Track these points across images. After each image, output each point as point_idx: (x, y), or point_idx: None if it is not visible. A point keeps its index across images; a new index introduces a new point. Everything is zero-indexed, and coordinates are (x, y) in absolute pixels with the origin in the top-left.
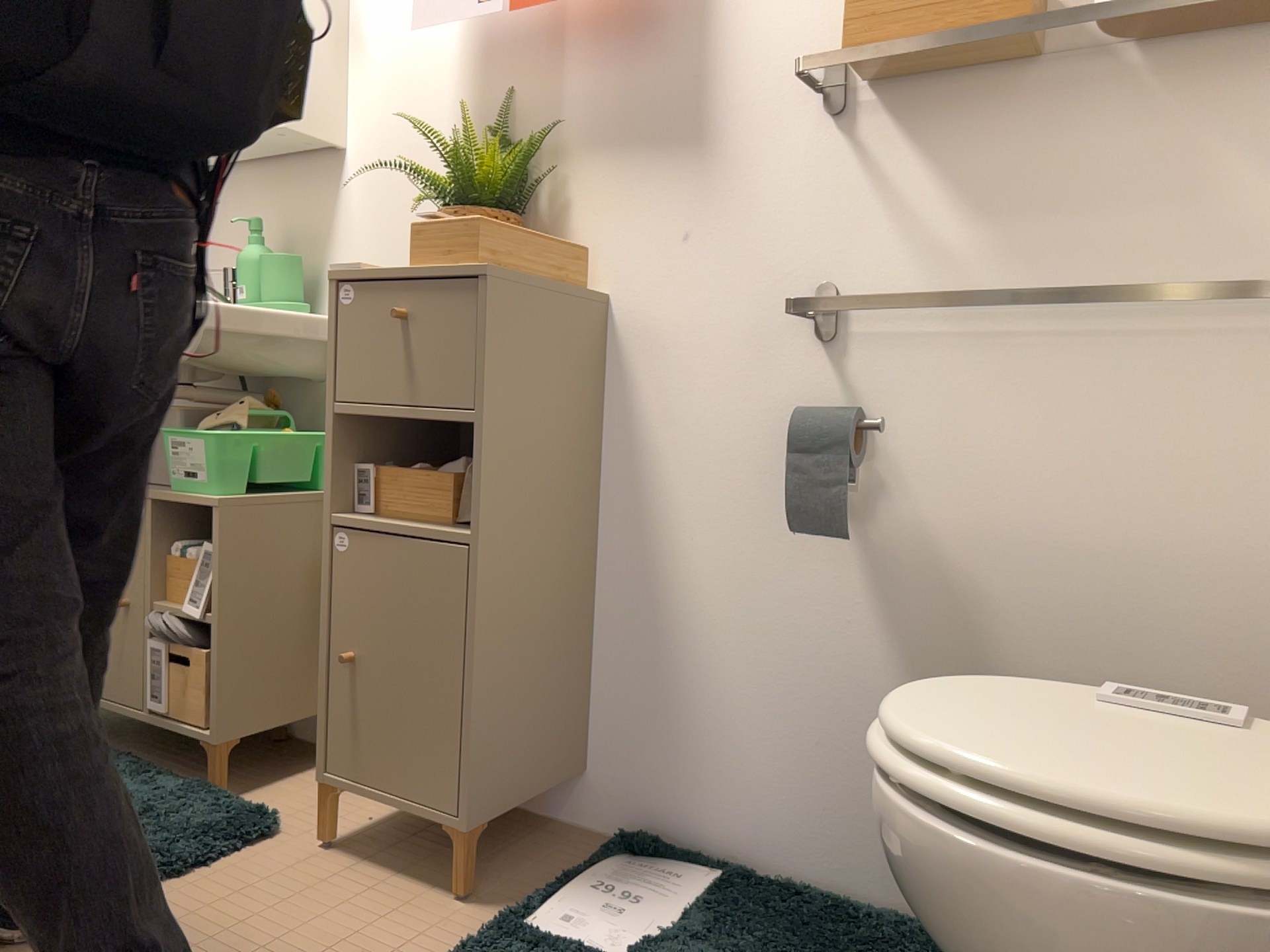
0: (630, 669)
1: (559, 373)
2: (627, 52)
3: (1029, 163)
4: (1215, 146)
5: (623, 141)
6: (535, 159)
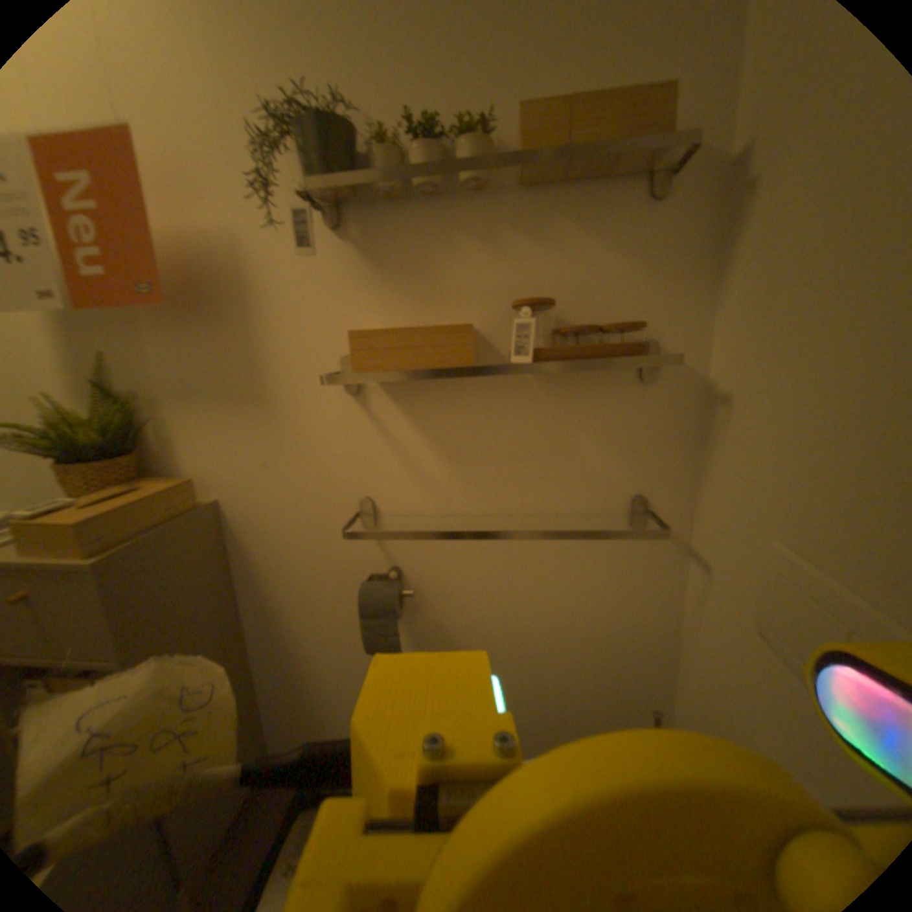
0: (284, 711)
1: (187, 580)
2: (189, 328)
3: (483, 429)
4: (584, 427)
5: (202, 395)
6: (130, 408)
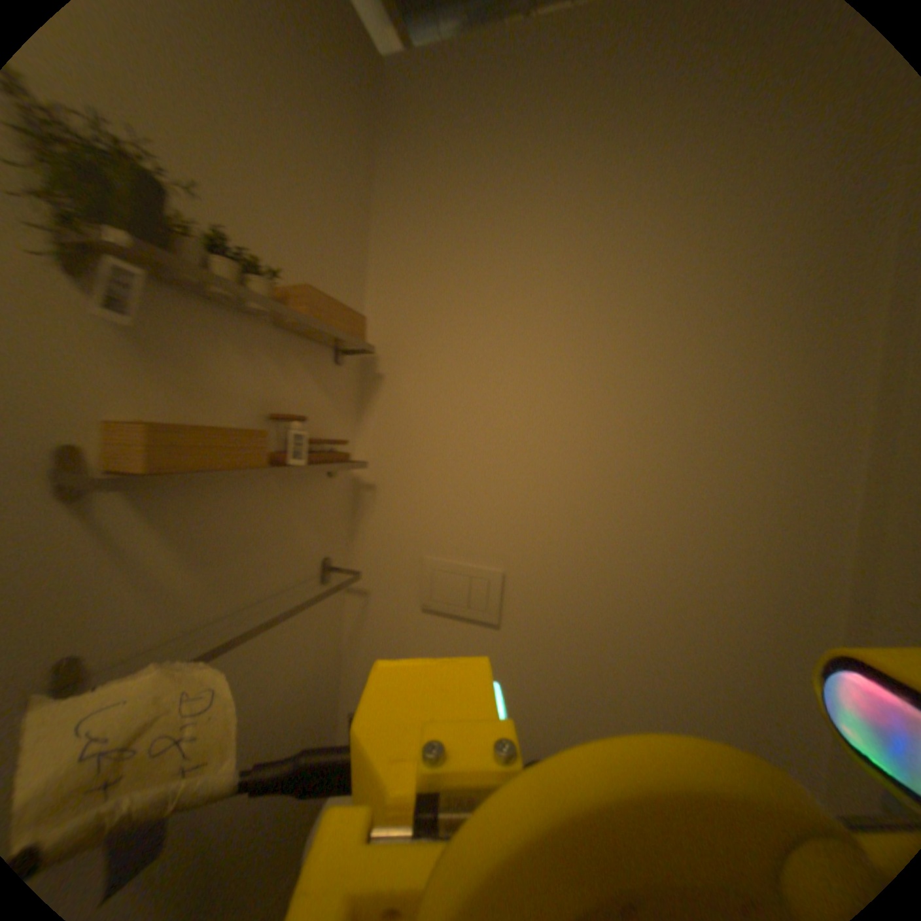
0: None
1: None
2: None
3: (237, 524)
4: (305, 510)
5: None
6: None
